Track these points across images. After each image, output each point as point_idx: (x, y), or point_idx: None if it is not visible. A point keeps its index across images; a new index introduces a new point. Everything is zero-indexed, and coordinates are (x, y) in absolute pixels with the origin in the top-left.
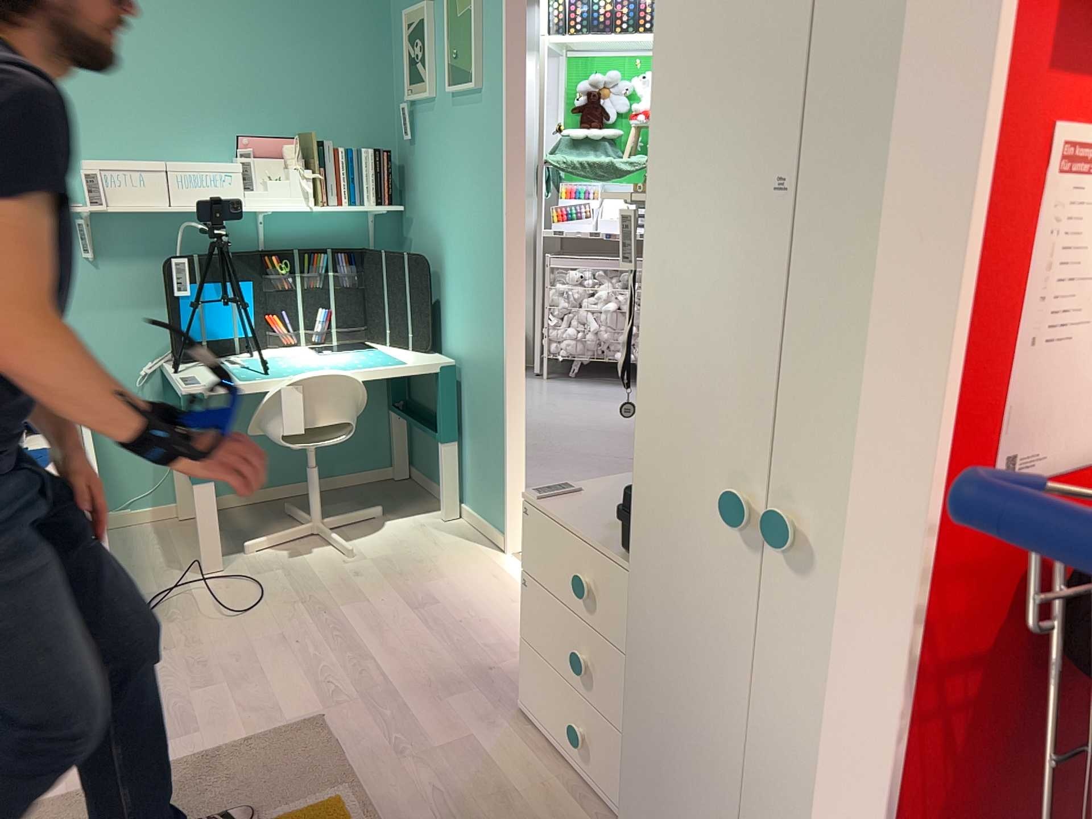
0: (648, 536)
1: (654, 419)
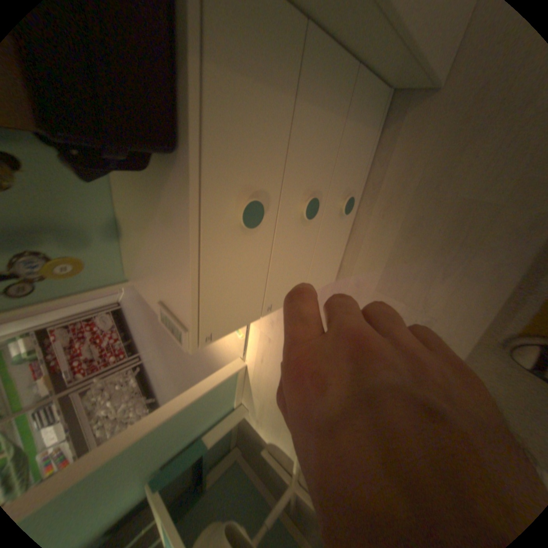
0: None
1: None
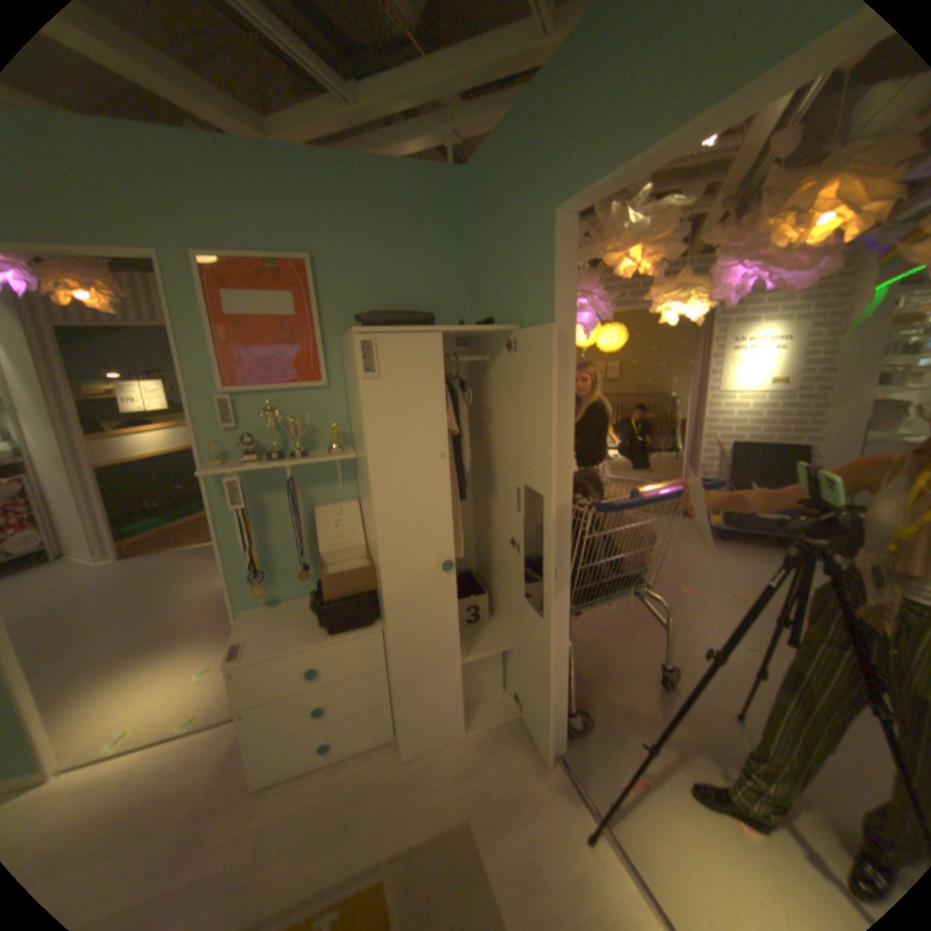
0: (396, 606)
1: (392, 559)
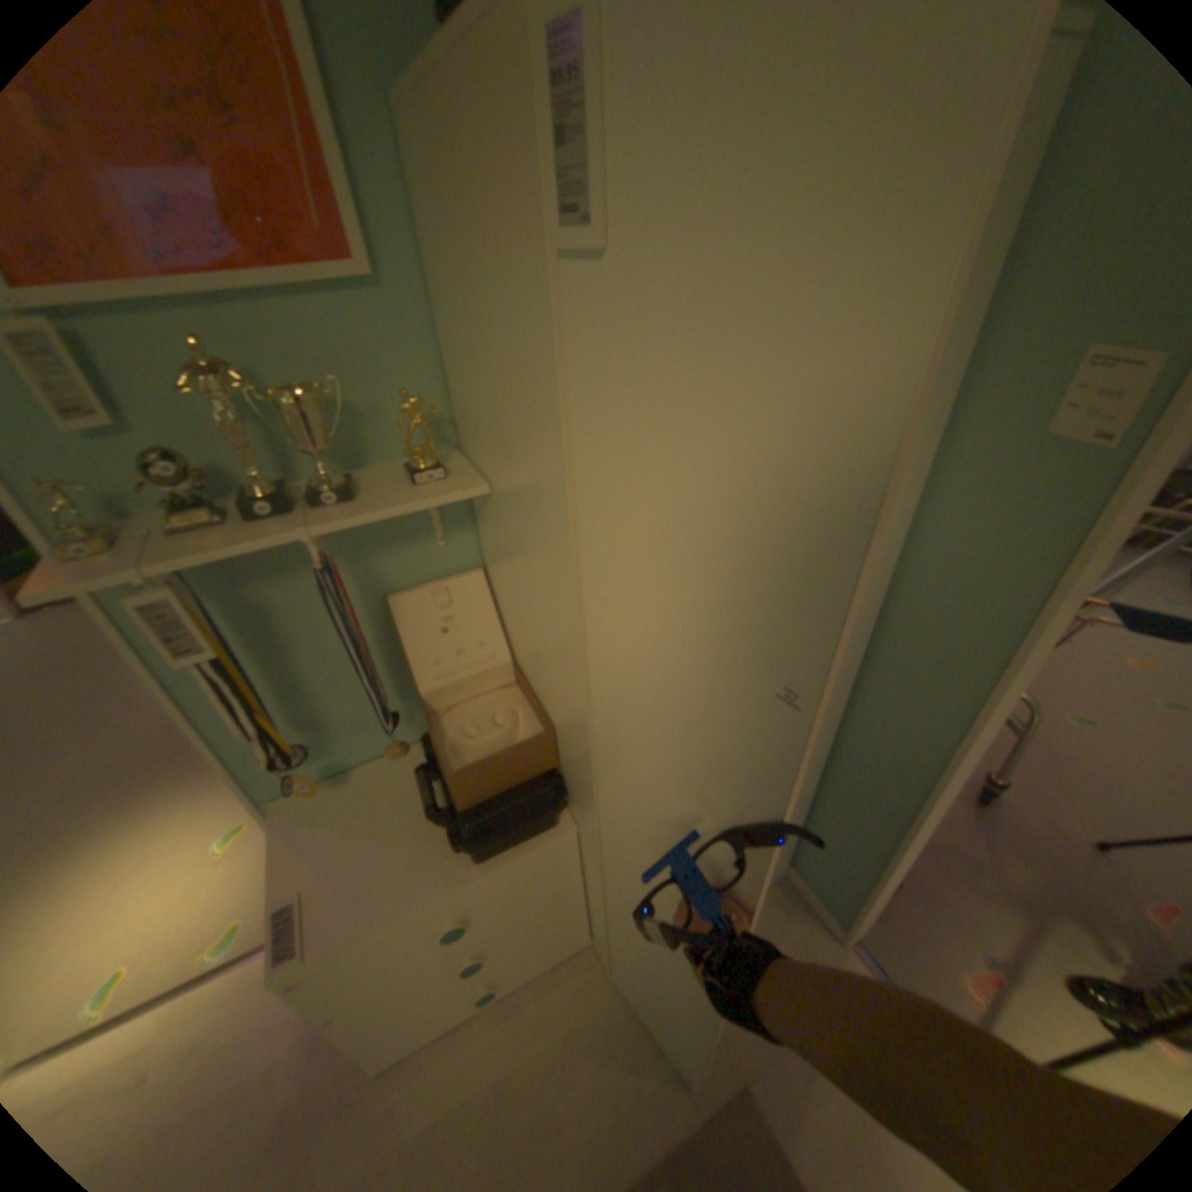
0: (627, 822)
1: (626, 753)
